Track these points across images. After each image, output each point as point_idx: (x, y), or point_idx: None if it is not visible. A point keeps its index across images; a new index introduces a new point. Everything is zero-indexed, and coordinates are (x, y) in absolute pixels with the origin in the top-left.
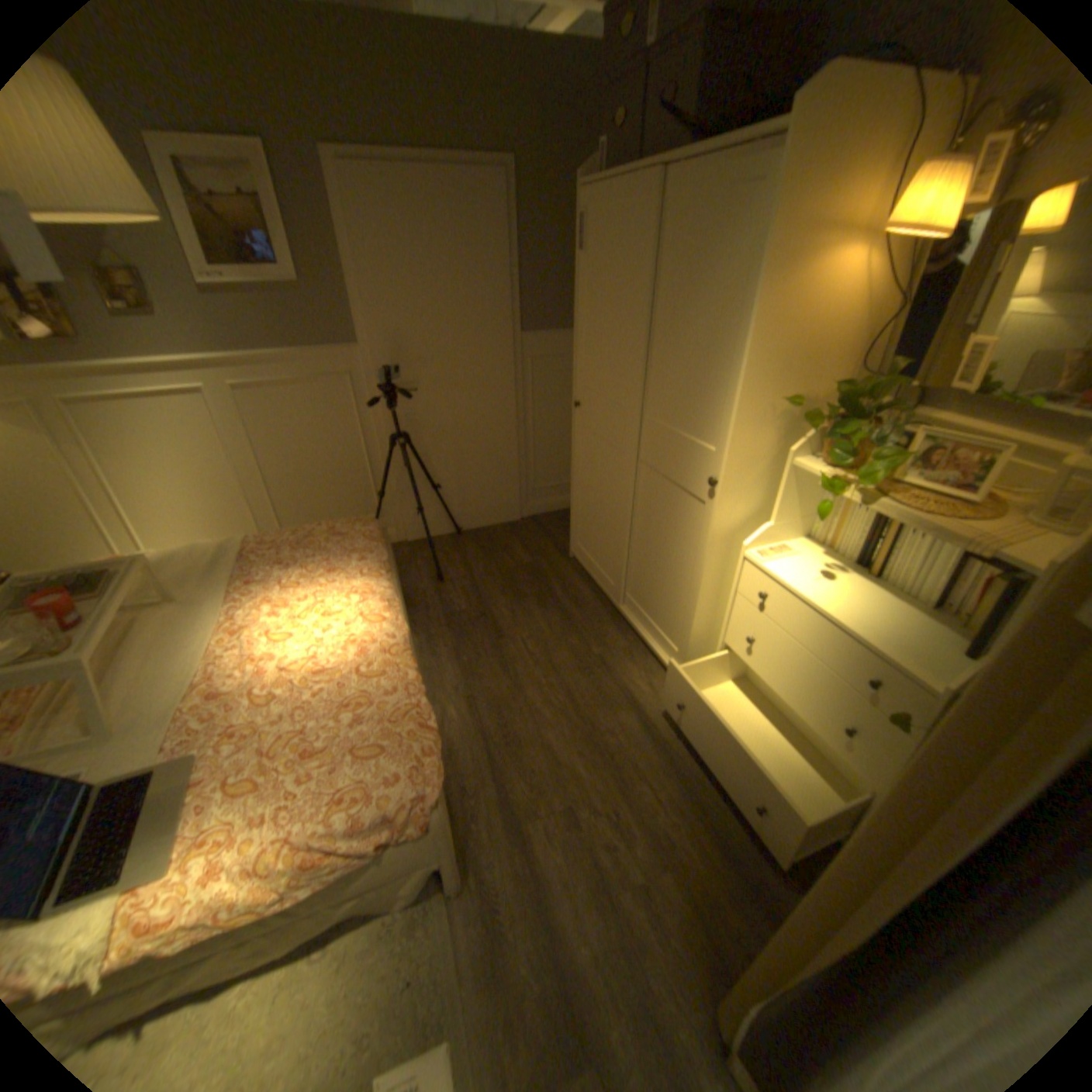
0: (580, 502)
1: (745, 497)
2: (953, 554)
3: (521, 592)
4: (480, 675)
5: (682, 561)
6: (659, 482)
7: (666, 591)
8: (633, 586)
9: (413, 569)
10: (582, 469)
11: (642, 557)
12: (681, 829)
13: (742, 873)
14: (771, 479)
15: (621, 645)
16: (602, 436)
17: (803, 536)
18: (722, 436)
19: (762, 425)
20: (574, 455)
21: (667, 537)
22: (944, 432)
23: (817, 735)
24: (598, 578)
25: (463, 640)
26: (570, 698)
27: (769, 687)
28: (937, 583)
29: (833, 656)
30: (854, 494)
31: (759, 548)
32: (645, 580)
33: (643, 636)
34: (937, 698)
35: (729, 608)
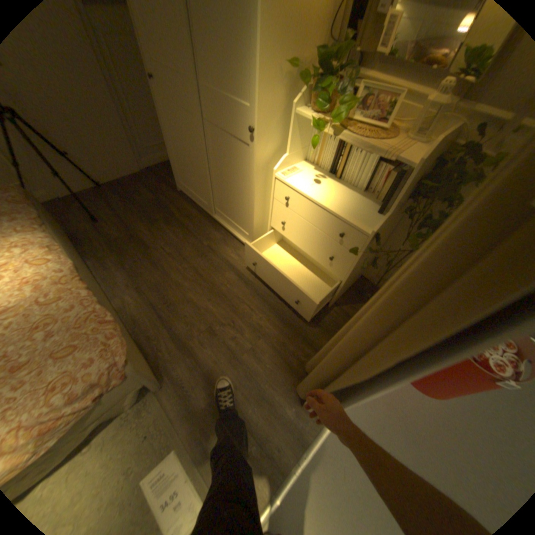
0: (175, 154)
1: (271, 138)
2: (374, 160)
3: (154, 218)
4: (141, 273)
5: (242, 185)
6: (219, 134)
7: (237, 203)
8: (218, 203)
9: (72, 216)
10: (169, 130)
11: (220, 185)
12: (264, 318)
13: (292, 327)
14: (284, 124)
15: (219, 237)
16: (176, 103)
17: (303, 160)
18: (252, 94)
19: (276, 83)
20: (161, 119)
21: (231, 170)
22: (371, 85)
23: (317, 261)
24: (198, 202)
25: (124, 255)
26: (197, 272)
27: (294, 244)
28: (366, 177)
29: (323, 224)
30: (327, 131)
31: (282, 170)
32: (224, 199)
33: (229, 230)
34: (368, 236)
35: (270, 207)
